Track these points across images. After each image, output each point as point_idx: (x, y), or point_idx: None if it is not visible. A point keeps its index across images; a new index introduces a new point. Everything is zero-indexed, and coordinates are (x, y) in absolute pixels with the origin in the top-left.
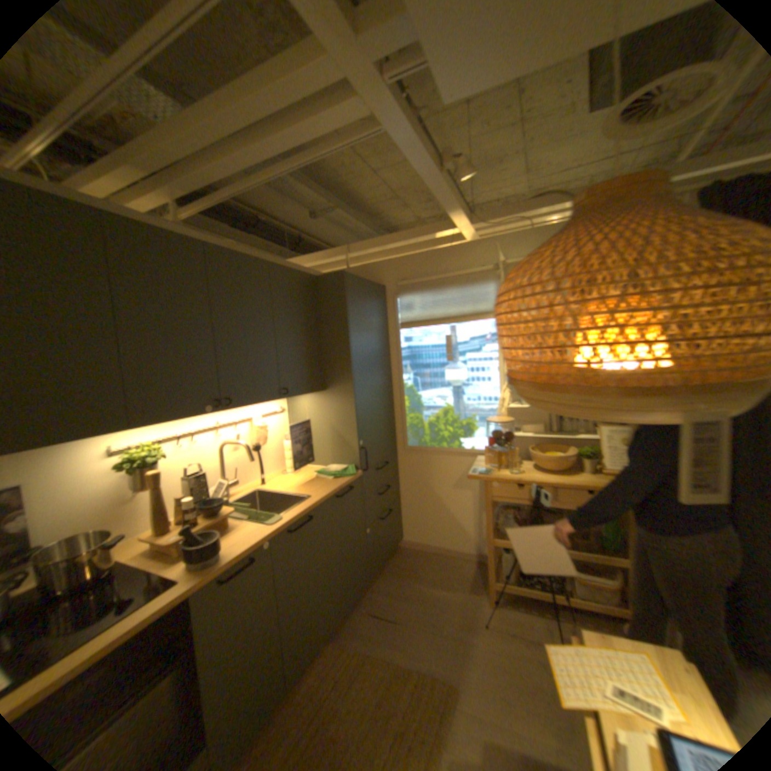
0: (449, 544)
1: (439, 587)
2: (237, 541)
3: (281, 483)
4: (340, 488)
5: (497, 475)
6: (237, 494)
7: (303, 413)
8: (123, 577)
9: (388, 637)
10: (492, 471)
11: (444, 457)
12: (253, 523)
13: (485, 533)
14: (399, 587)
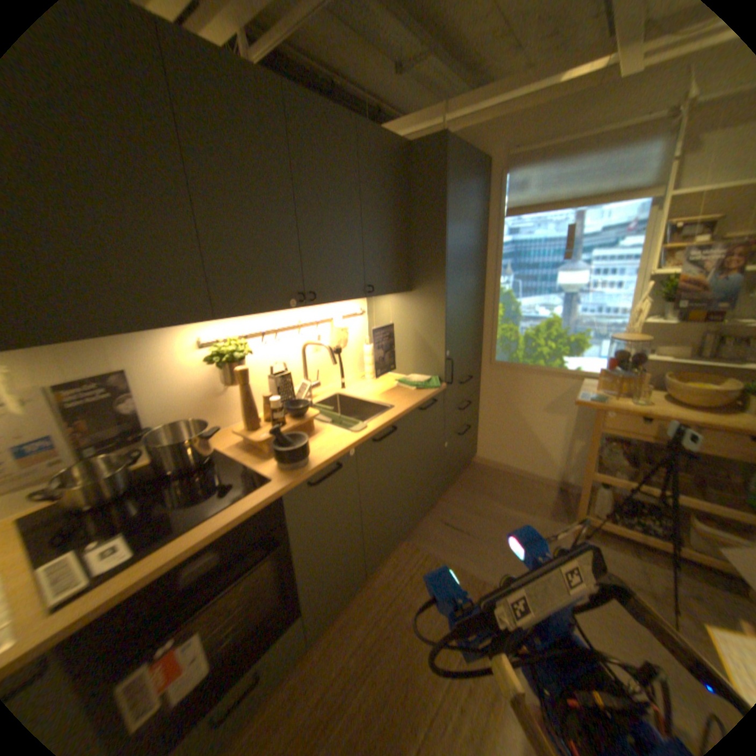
0: (528, 467)
1: (515, 507)
2: (323, 445)
3: (361, 388)
4: (424, 400)
5: (615, 403)
6: (318, 395)
7: (384, 317)
8: (221, 466)
9: (461, 546)
10: (607, 398)
11: (538, 376)
12: (337, 427)
13: (575, 461)
14: (471, 500)
